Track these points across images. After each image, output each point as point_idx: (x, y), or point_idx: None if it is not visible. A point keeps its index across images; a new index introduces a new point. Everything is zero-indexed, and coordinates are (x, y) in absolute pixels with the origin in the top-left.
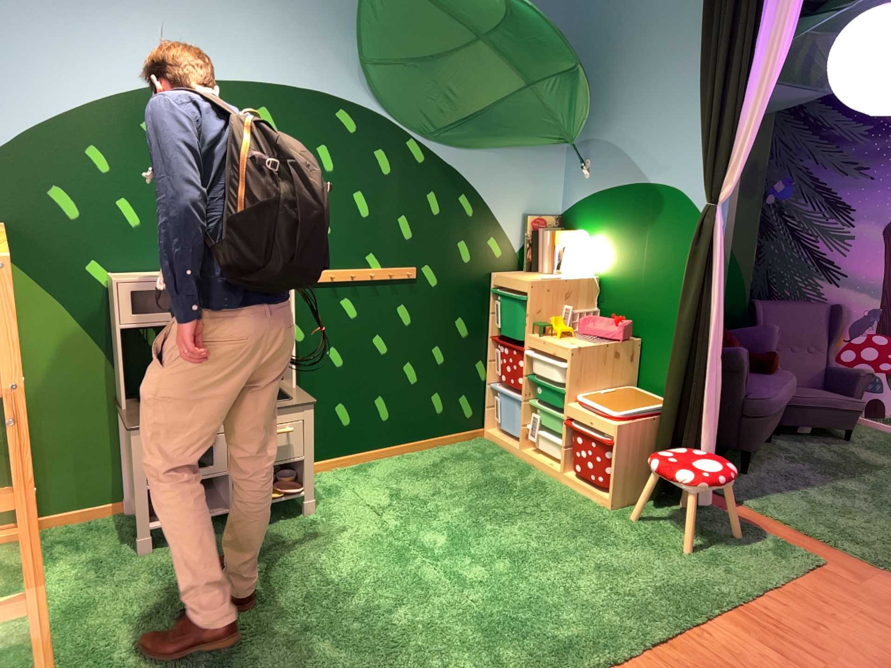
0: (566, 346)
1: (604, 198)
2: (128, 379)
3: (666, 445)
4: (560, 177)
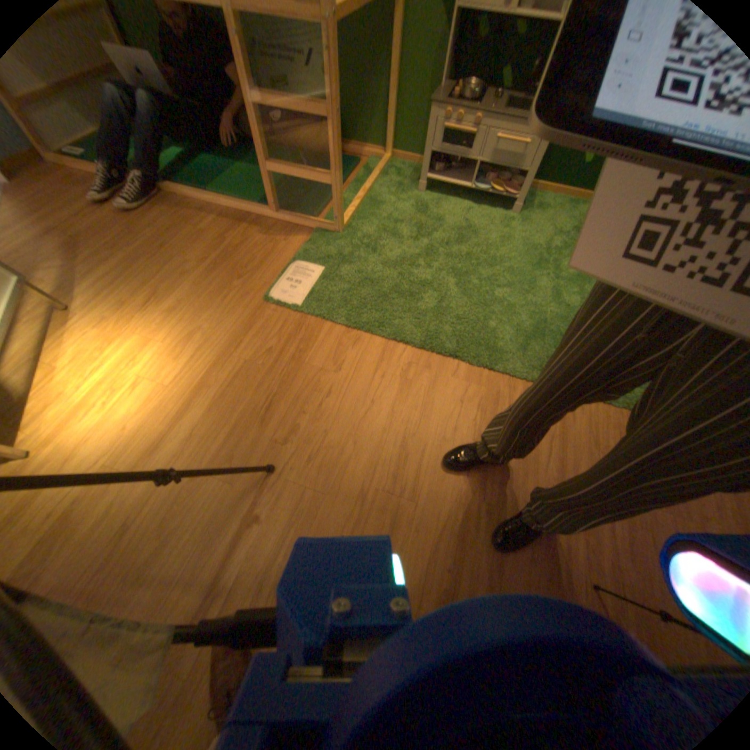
0: None
1: None
2: (449, 62)
3: None
4: None
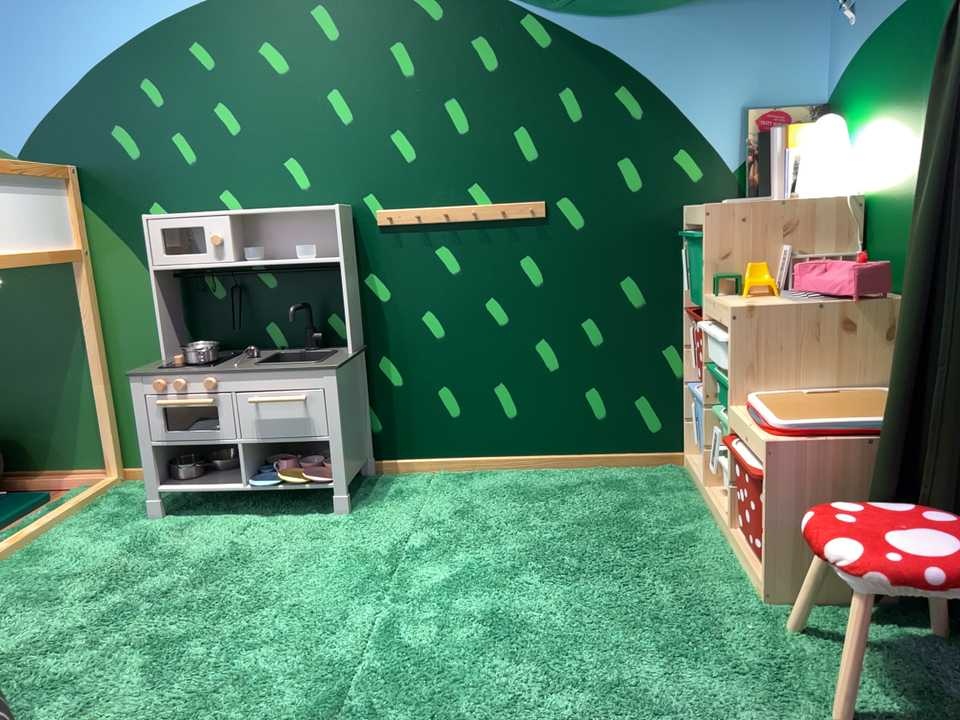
0: (736, 306)
1: (875, 42)
2: (182, 333)
3: (889, 503)
4: (825, 33)
